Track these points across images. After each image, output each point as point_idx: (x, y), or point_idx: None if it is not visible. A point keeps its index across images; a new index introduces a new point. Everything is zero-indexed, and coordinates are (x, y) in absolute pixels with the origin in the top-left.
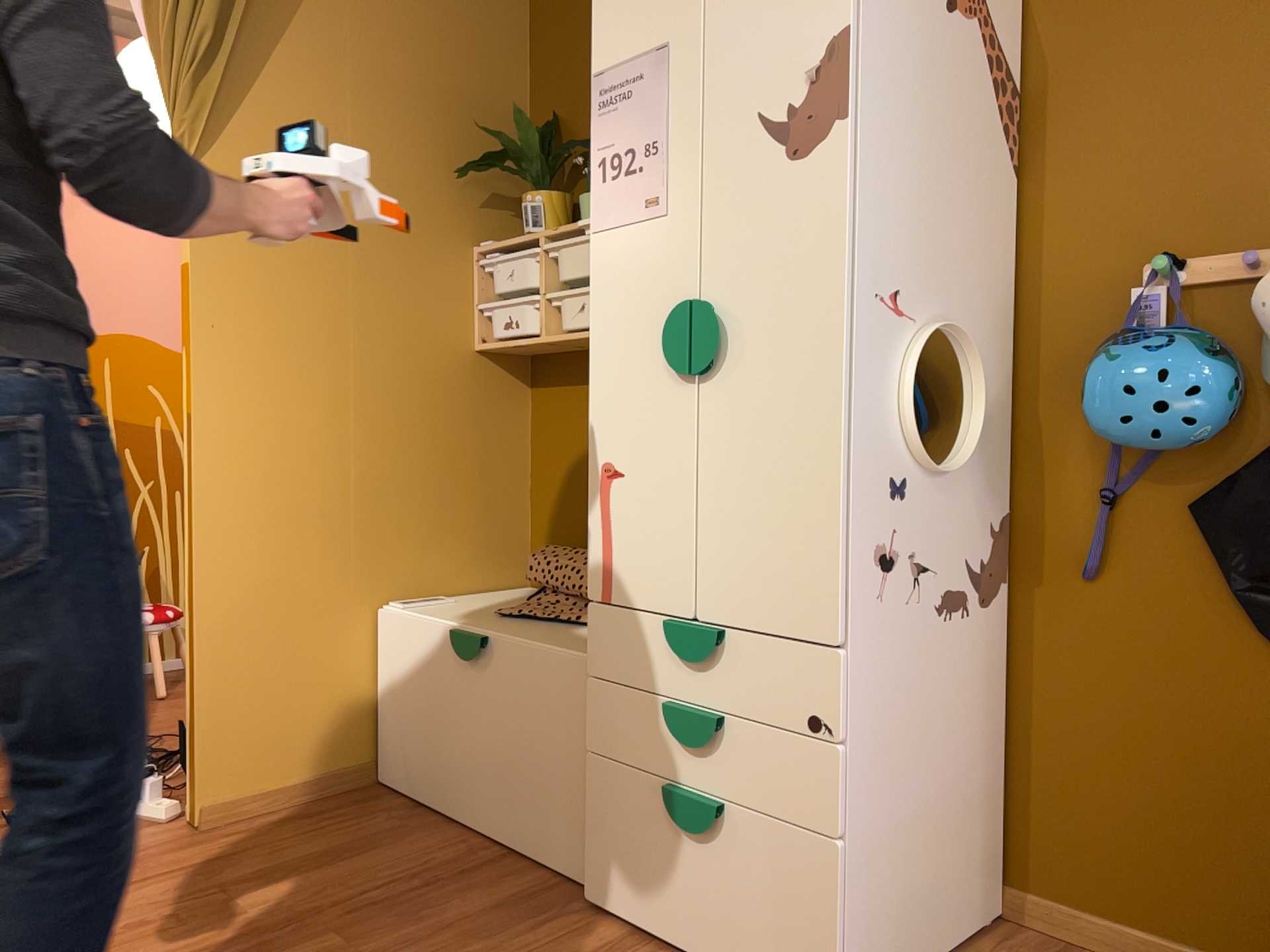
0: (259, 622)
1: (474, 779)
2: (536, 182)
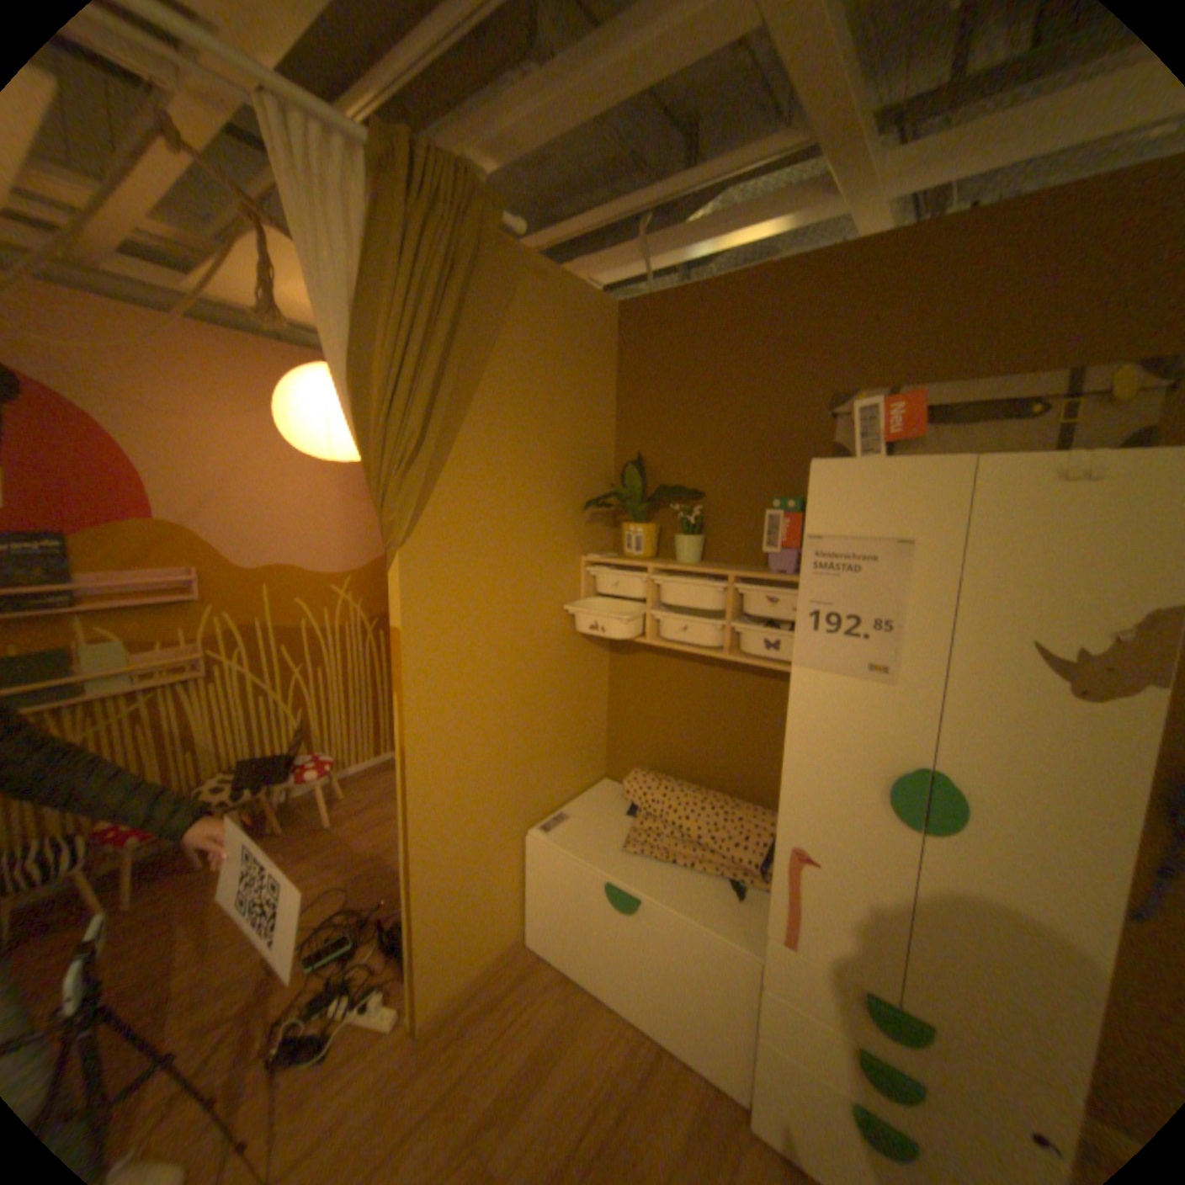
0: (454, 880)
1: (625, 987)
2: (635, 514)
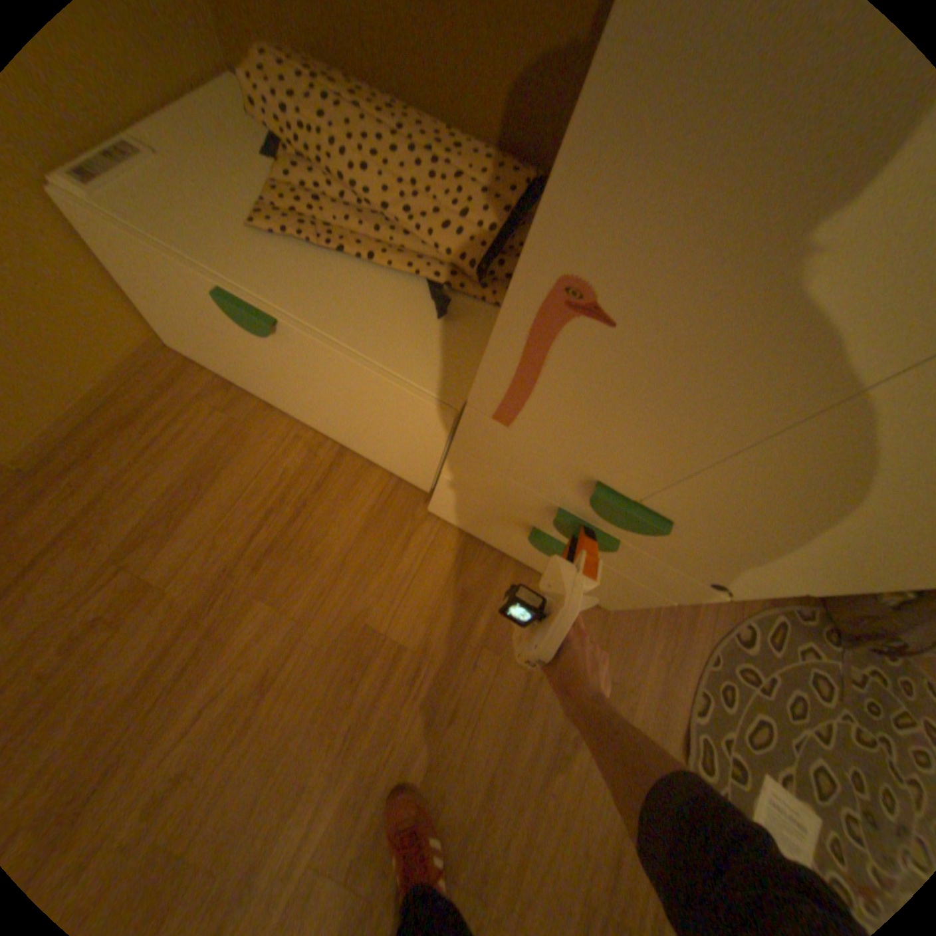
0: None
1: (292, 400)
2: None
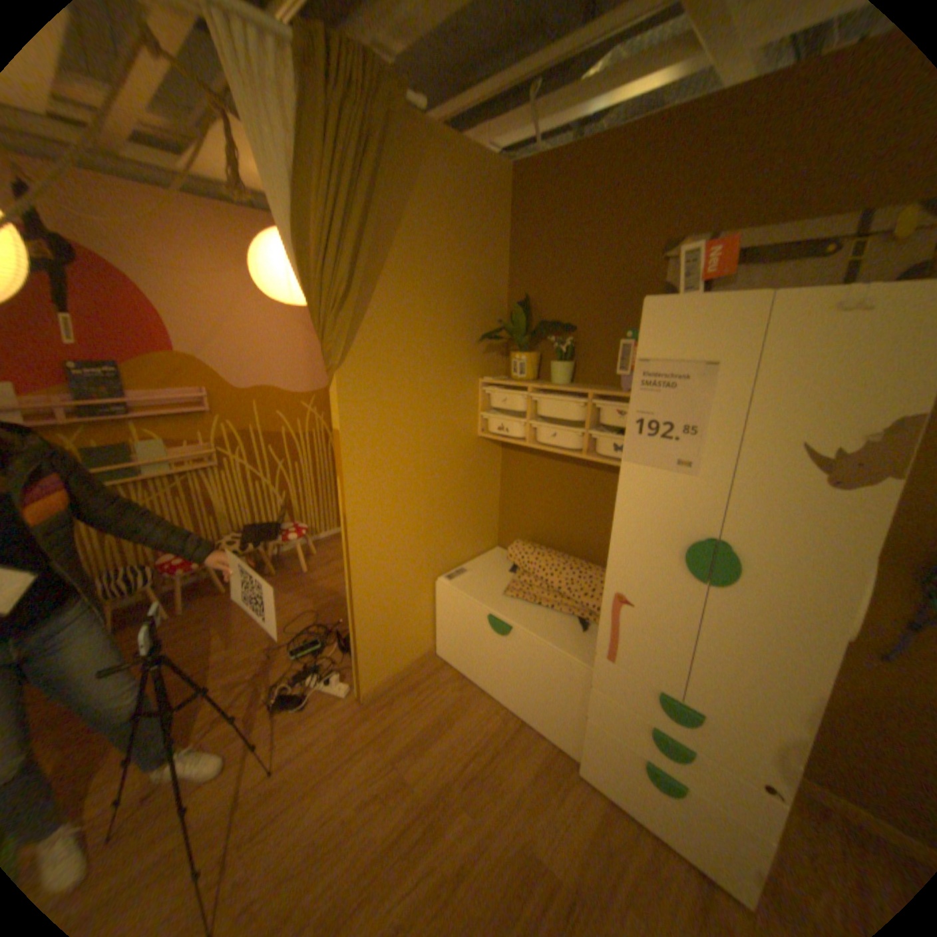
0: (383, 606)
1: (501, 683)
2: (520, 344)
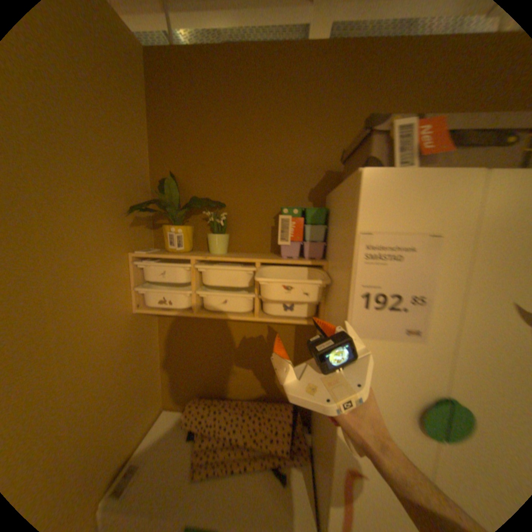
0: None
1: None
2: (175, 218)
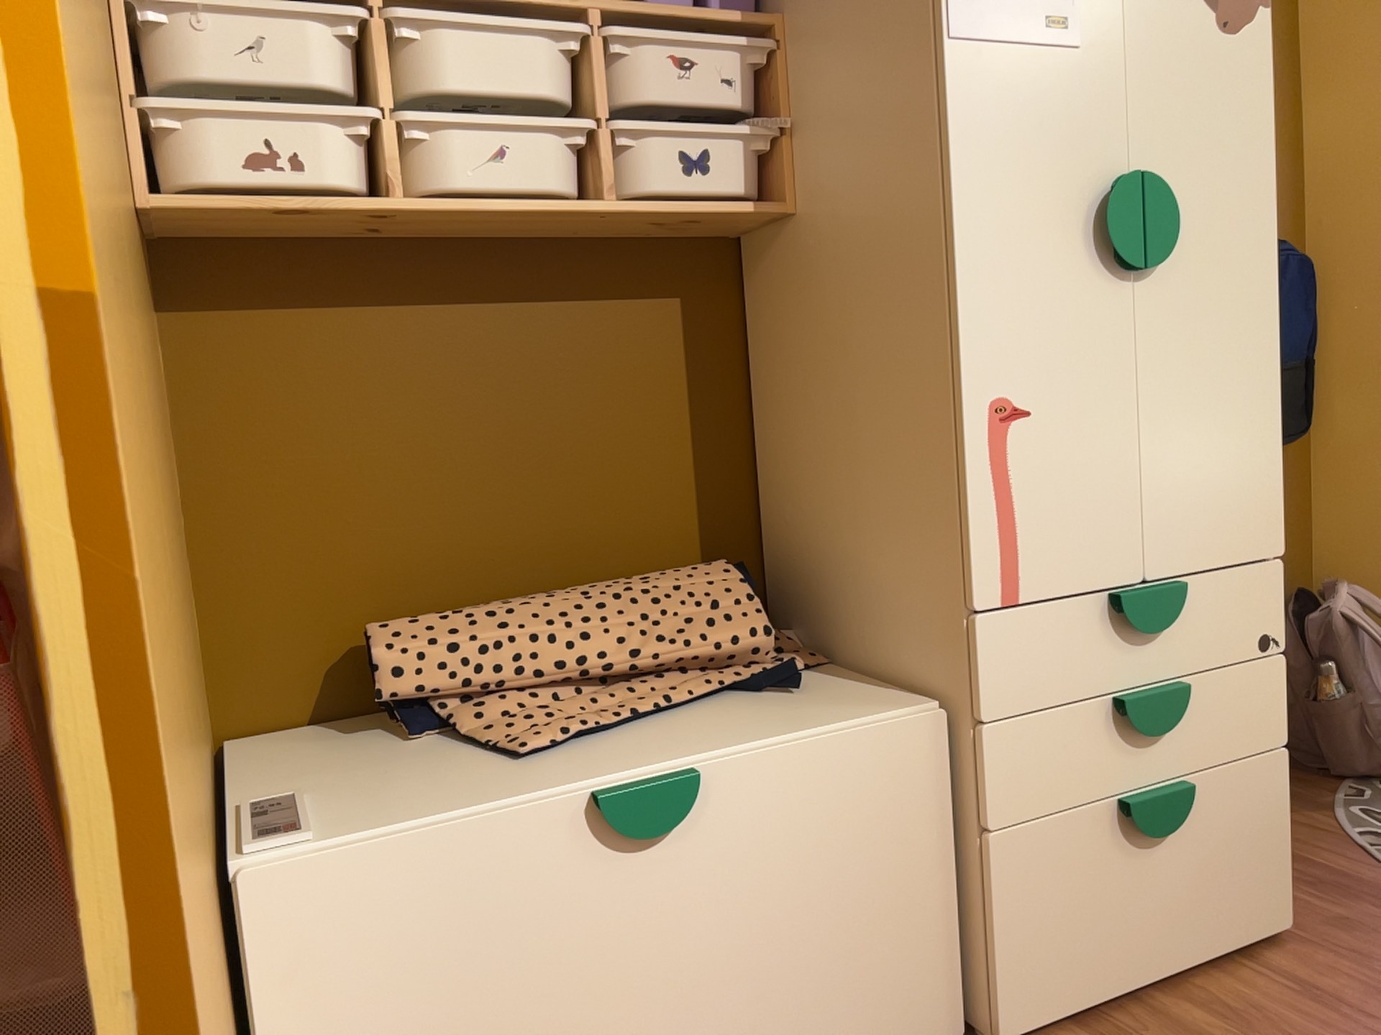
0: None
1: None
2: None
